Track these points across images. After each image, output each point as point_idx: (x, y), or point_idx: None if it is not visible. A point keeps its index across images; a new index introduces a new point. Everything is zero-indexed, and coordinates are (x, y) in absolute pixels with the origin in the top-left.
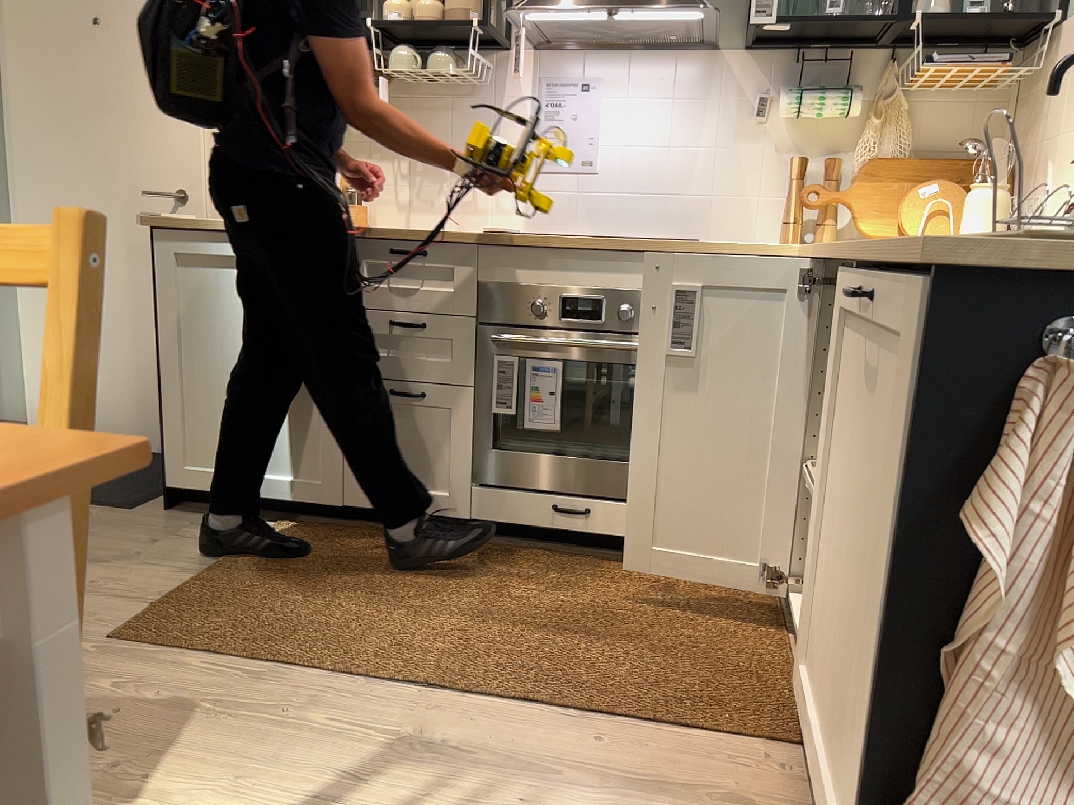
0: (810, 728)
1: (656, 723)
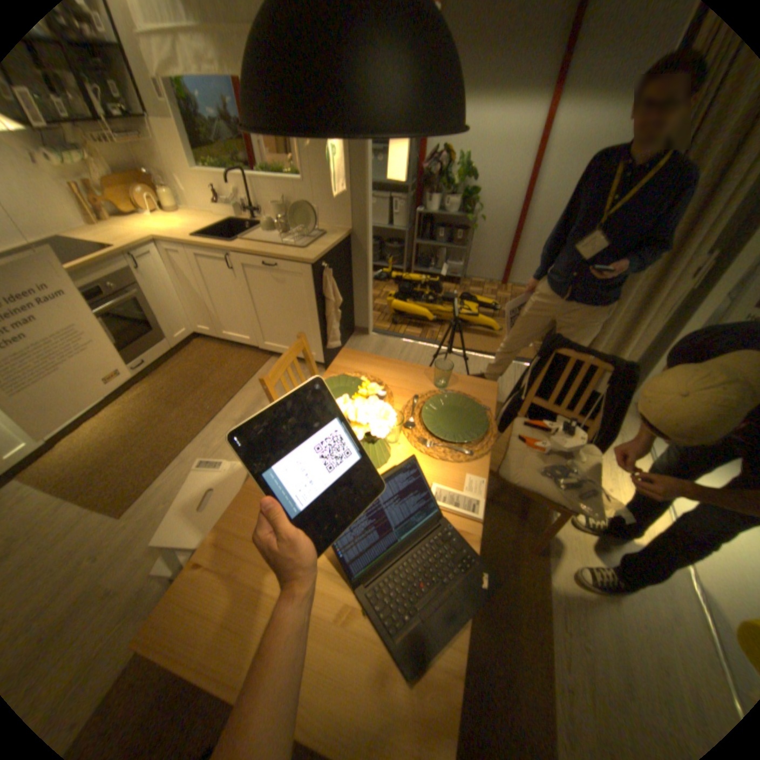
0: (275, 350)
1: (250, 376)
